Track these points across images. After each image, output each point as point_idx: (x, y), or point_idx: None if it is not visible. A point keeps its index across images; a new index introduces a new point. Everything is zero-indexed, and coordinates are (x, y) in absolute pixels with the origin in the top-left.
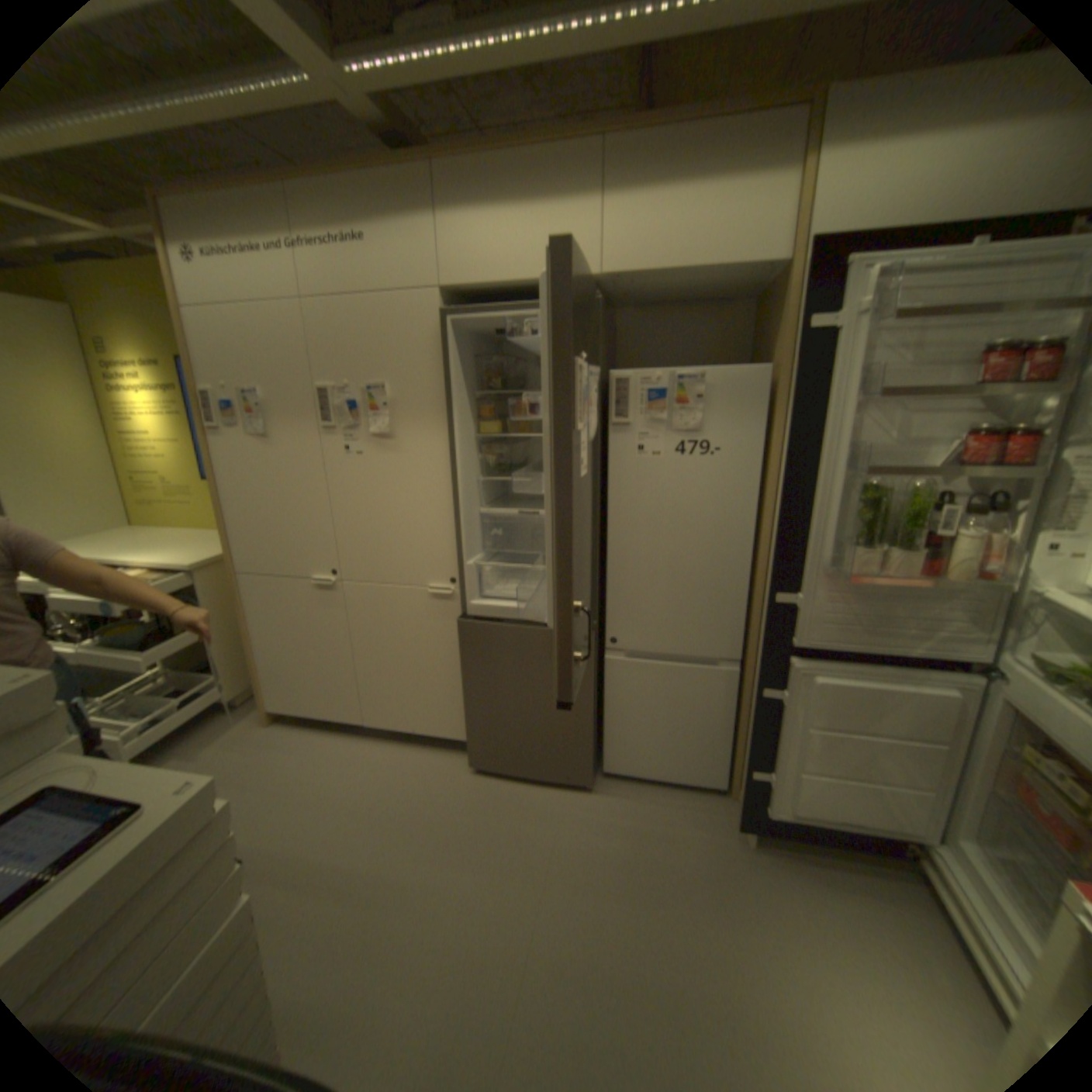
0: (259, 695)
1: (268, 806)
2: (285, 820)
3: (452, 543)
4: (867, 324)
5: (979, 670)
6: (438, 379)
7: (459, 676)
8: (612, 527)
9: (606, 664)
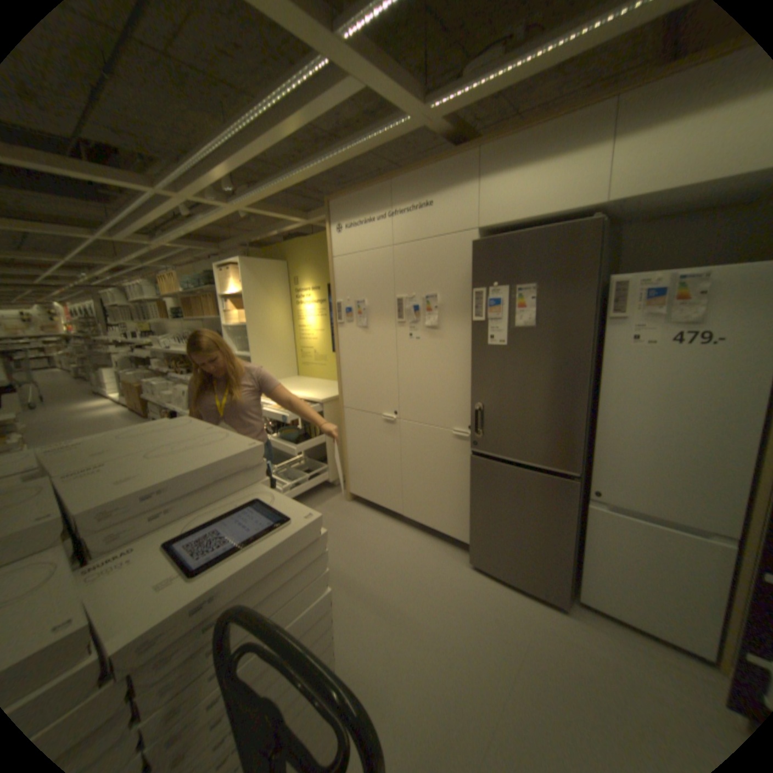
0: (348, 481)
1: (345, 549)
2: (353, 561)
3: (472, 402)
4: None
5: None
6: (472, 290)
7: (468, 497)
8: (604, 401)
9: (590, 513)
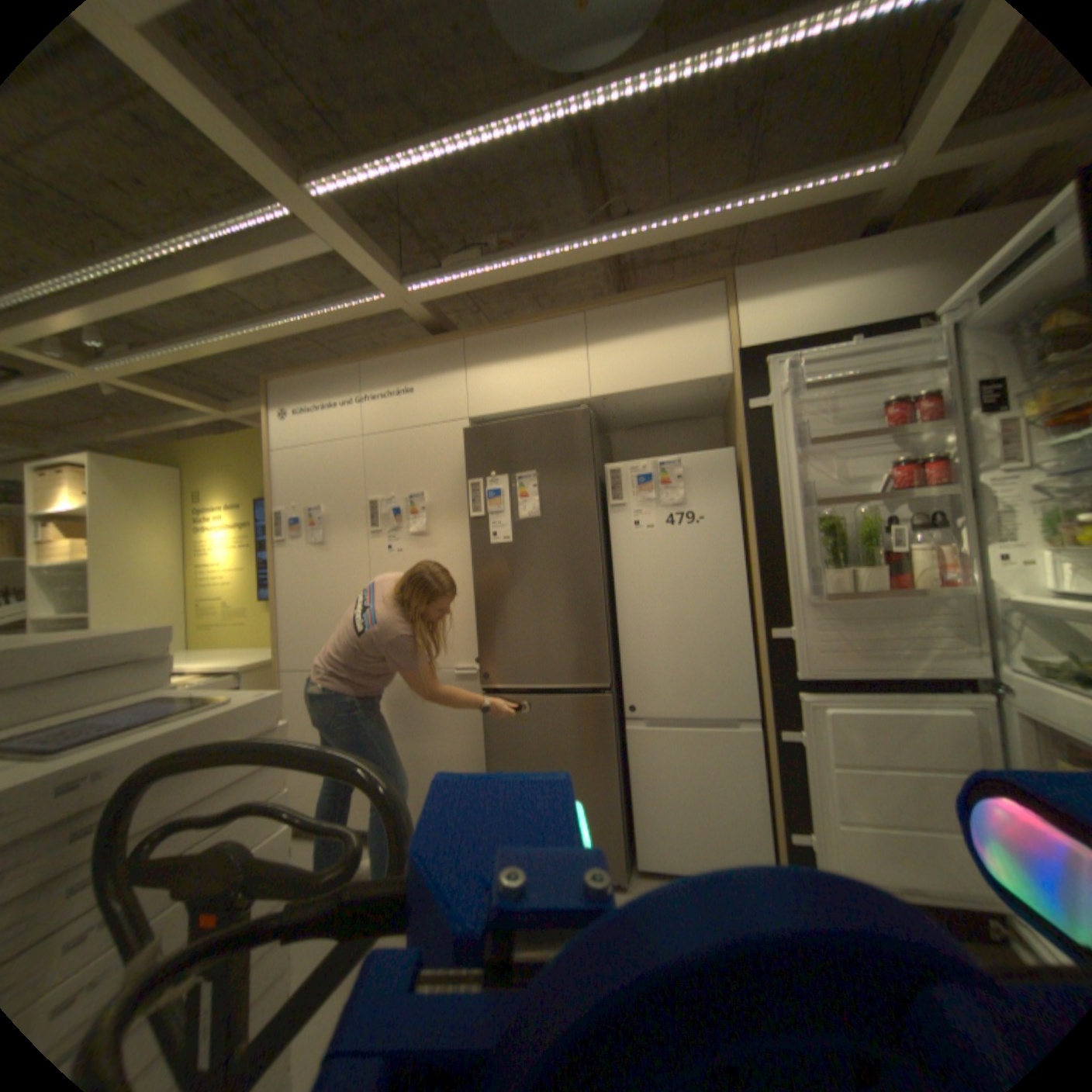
0: None
1: None
2: None
3: (477, 624)
4: (788, 398)
5: (987, 689)
6: (466, 482)
7: (484, 764)
8: (619, 595)
9: (628, 735)
